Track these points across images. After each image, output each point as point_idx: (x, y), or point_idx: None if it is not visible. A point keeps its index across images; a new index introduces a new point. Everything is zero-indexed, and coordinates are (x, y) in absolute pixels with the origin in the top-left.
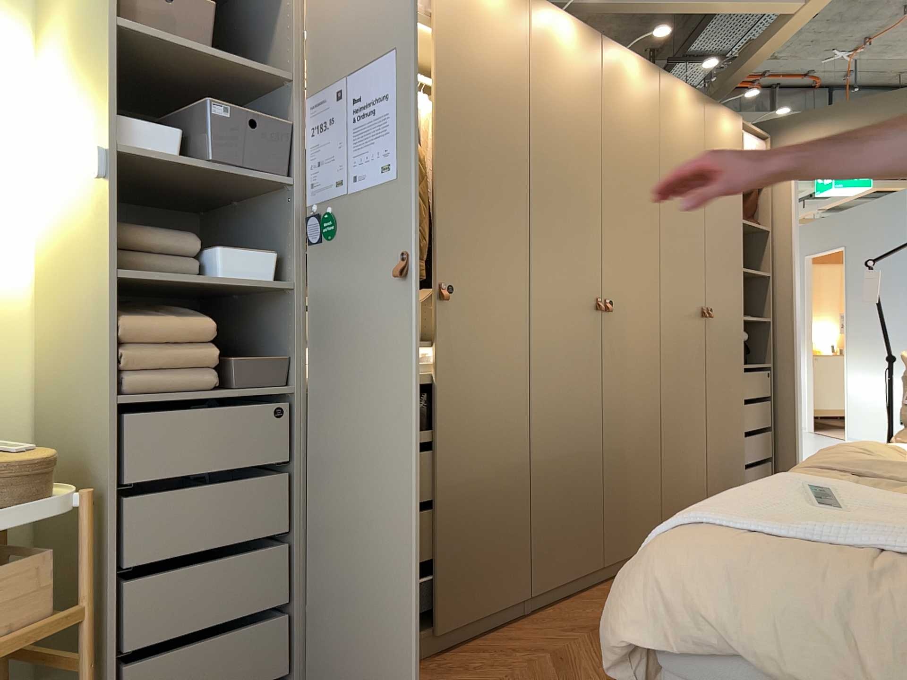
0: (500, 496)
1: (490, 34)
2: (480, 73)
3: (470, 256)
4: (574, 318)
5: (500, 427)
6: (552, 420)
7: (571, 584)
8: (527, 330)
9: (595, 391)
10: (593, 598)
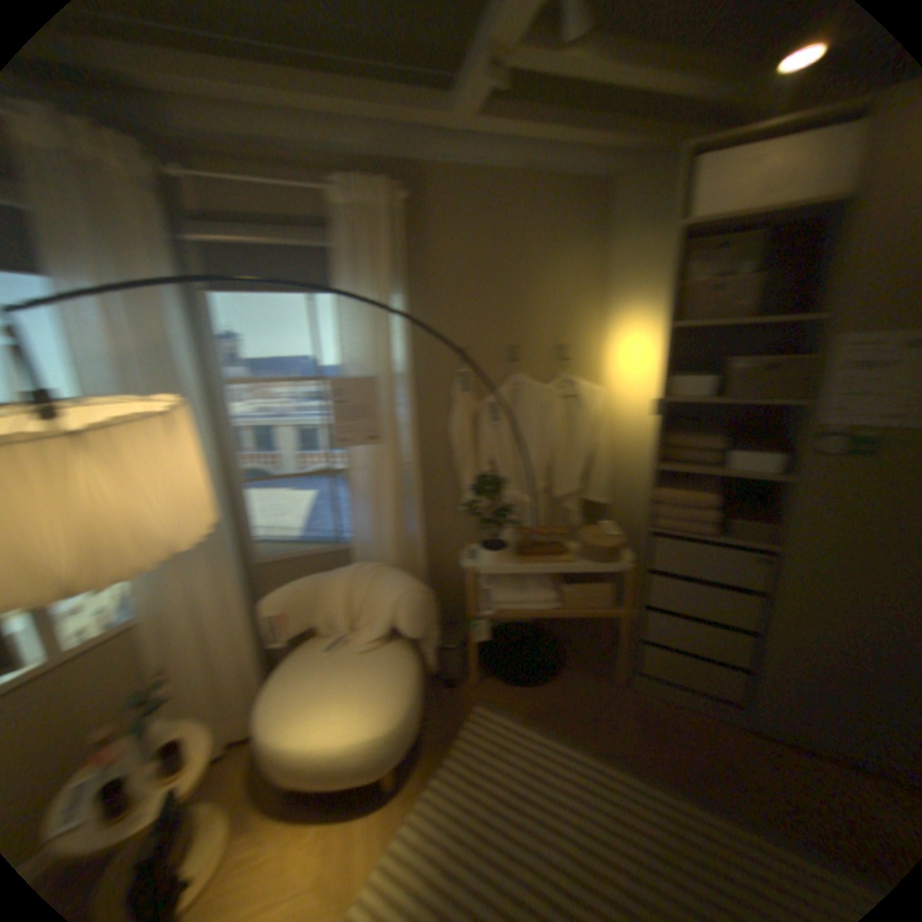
0: None
1: None
2: None
3: None
4: None
5: None
6: None
7: None
8: None
9: None
10: None
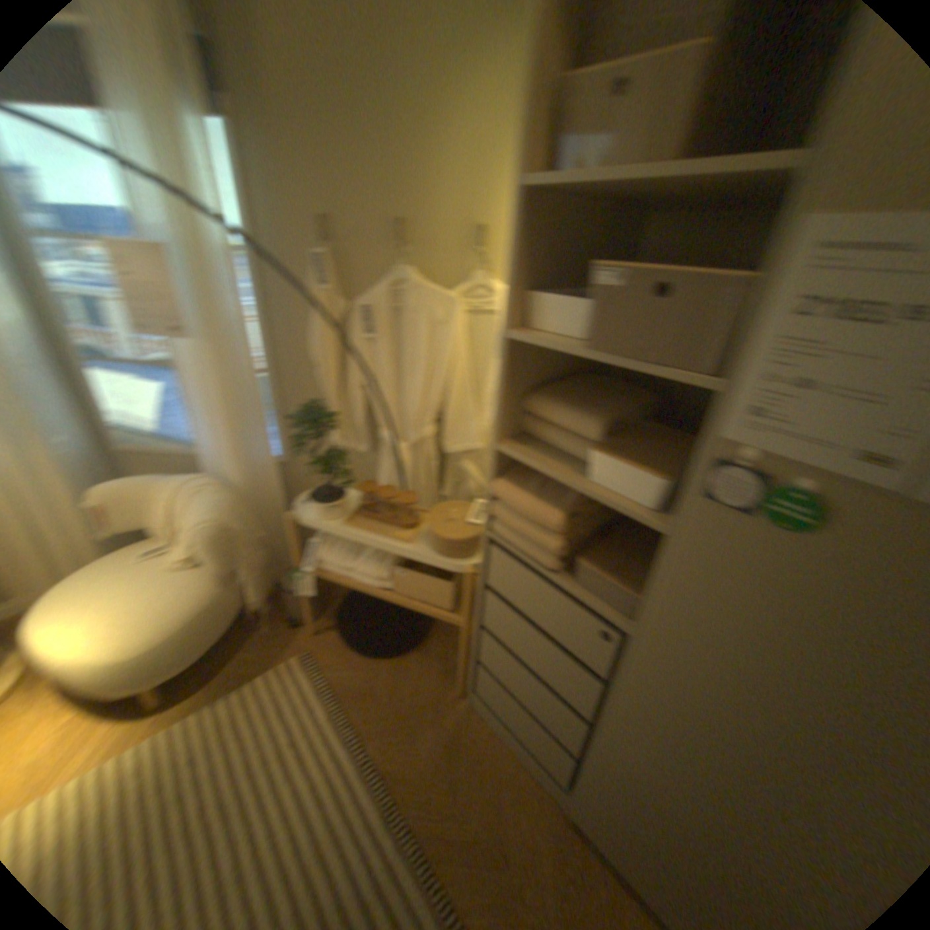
0: None
1: None
2: None
3: None
4: None
5: None
6: None
7: None
8: None
9: None
10: None
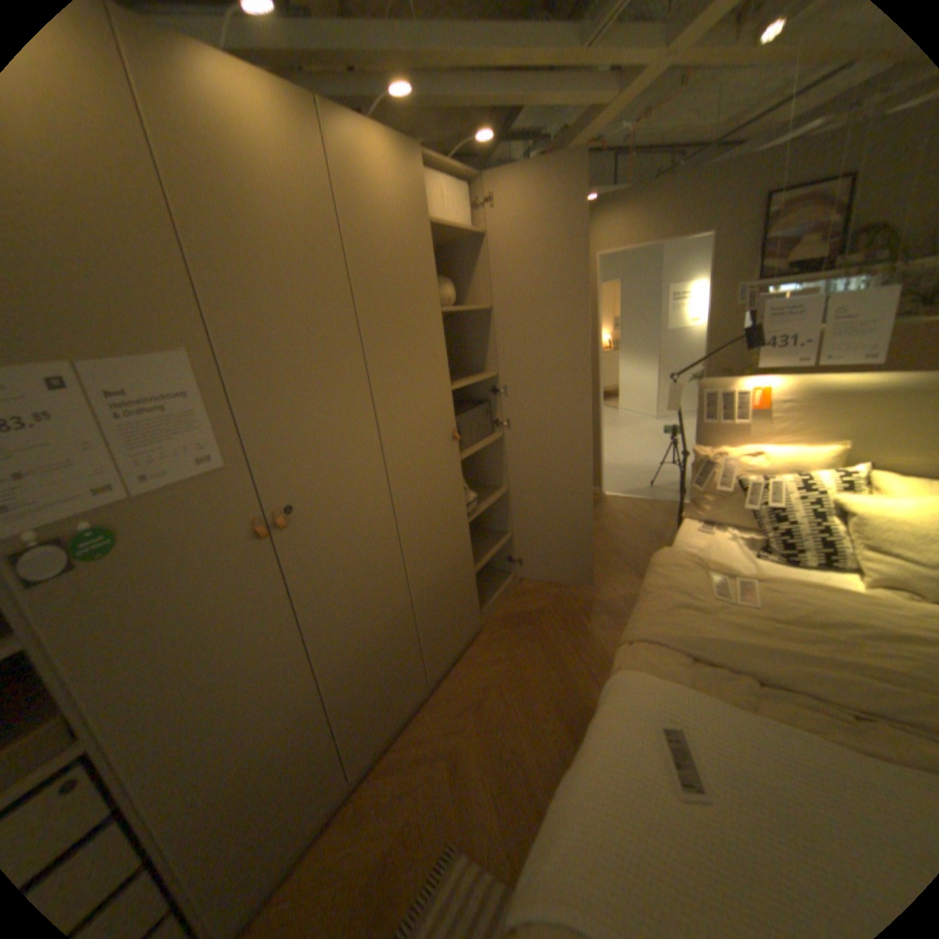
0: (386, 645)
1: (264, 175)
2: (263, 235)
3: (305, 464)
4: (430, 462)
5: (375, 594)
6: (423, 556)
7: (457, 651)
8: (386, 499)
9: (457, 509)
10: (474, 657)
